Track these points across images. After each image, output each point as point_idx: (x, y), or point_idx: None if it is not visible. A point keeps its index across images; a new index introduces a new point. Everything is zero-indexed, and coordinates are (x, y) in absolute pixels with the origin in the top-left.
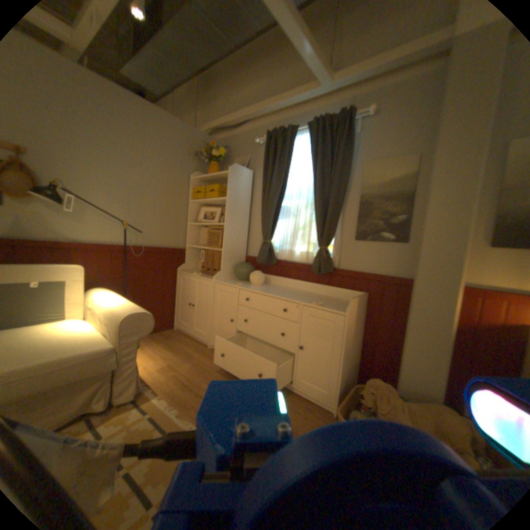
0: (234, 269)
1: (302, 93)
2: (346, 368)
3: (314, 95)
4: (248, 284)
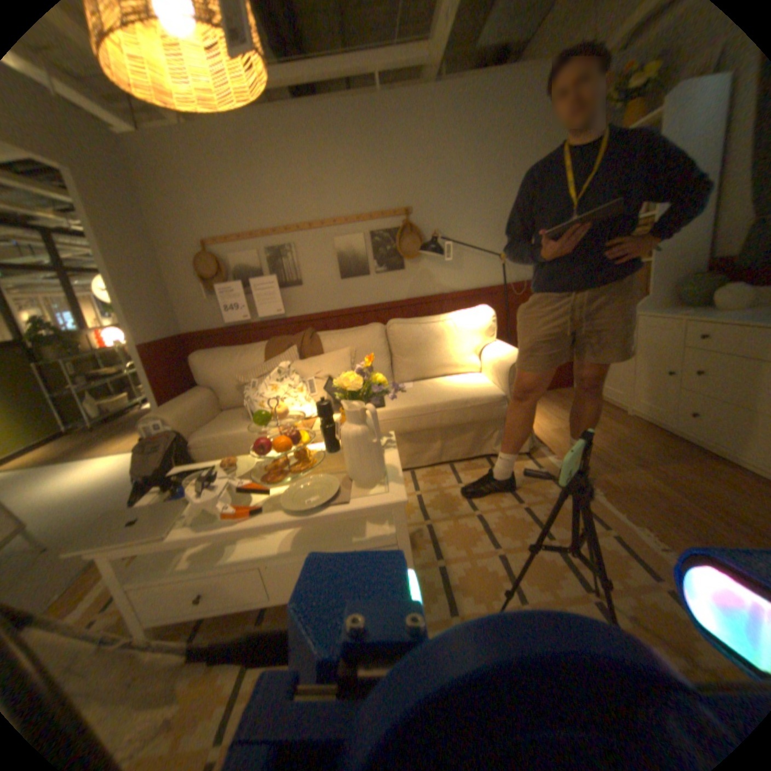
0: (679, 289)
1: None
2: None
3: None
4: (710, 311)
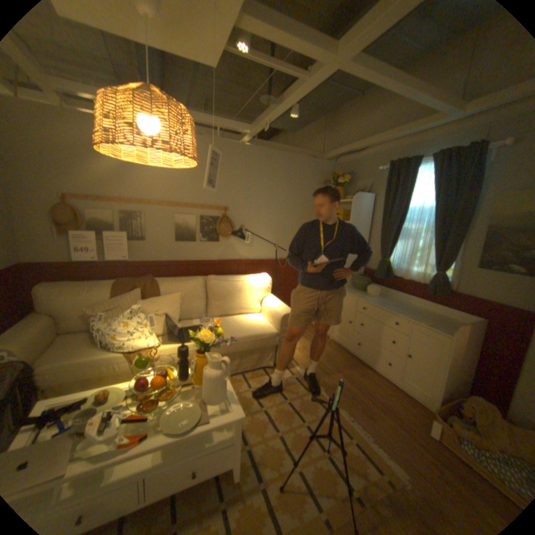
0: (353, 280)
1: (428, 123)
2: (452, 382)
3: (442, 123)
4: (365, 295)
